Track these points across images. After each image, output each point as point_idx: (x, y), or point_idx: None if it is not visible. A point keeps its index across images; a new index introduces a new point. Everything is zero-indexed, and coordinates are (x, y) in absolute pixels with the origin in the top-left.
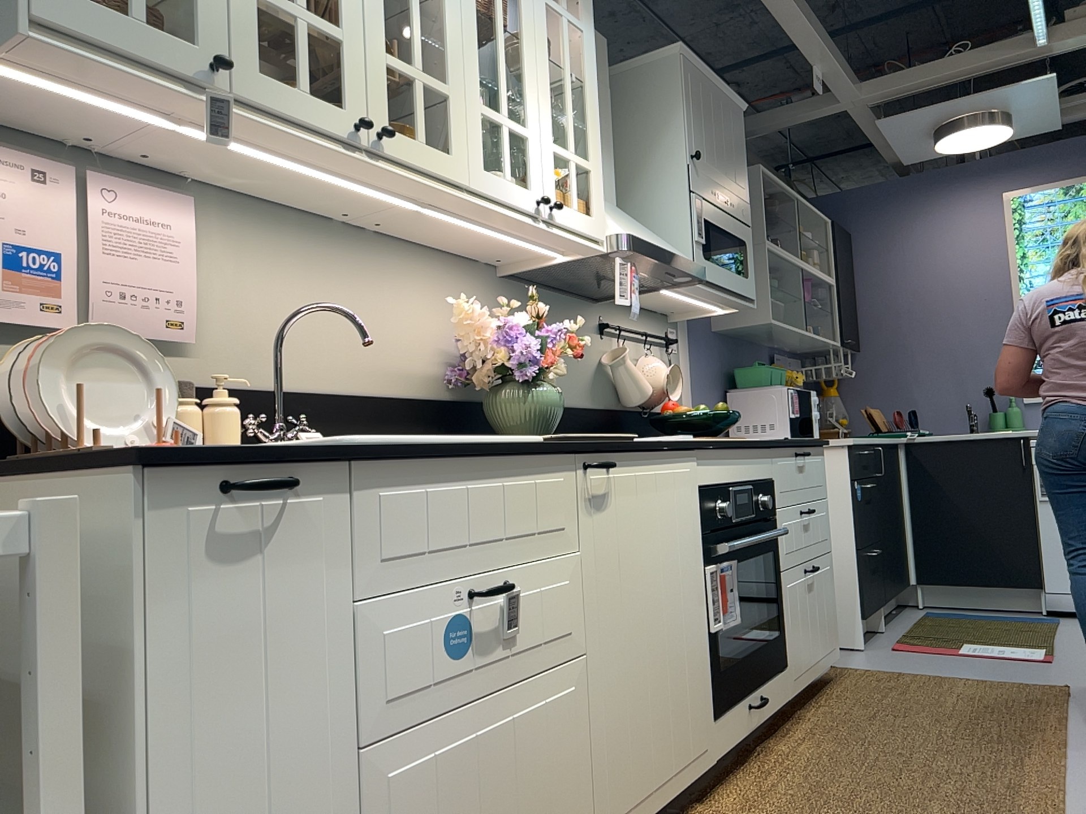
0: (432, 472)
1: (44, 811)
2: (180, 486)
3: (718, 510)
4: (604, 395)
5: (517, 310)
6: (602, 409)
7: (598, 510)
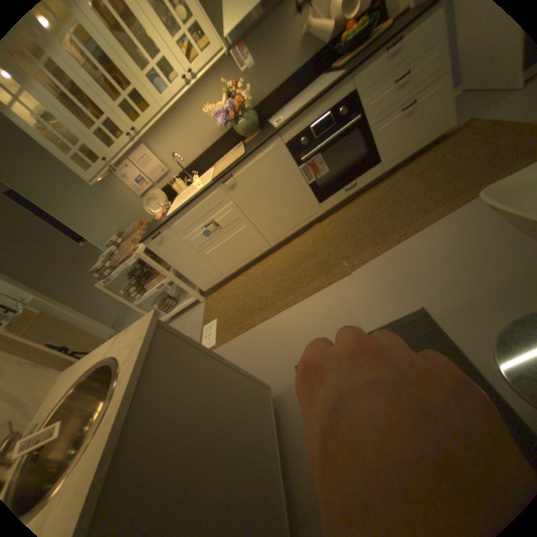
0: (182, 214)
1: (162, 271)
2: (149, 240)
3: (301, 143)
4: (311, 47)
5: (224, 92)
6: (311, 58)
7: (233, 188)
